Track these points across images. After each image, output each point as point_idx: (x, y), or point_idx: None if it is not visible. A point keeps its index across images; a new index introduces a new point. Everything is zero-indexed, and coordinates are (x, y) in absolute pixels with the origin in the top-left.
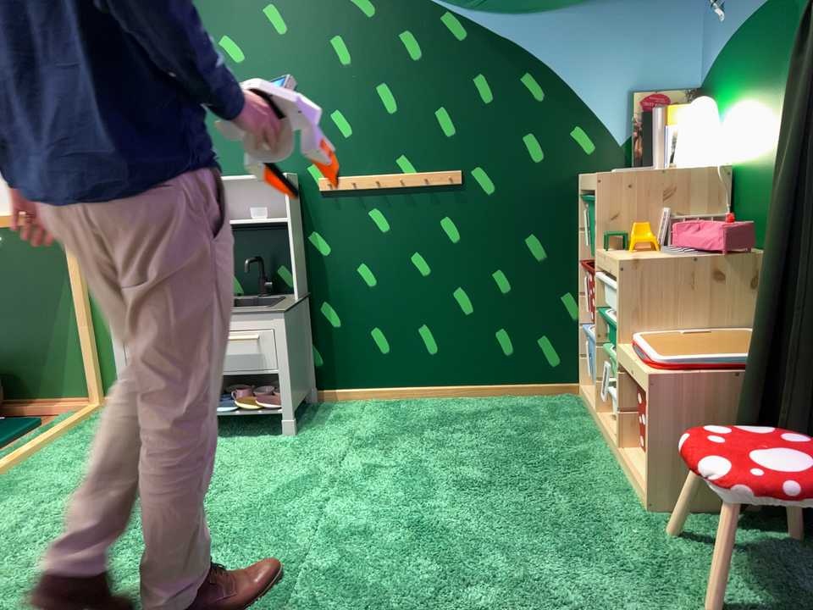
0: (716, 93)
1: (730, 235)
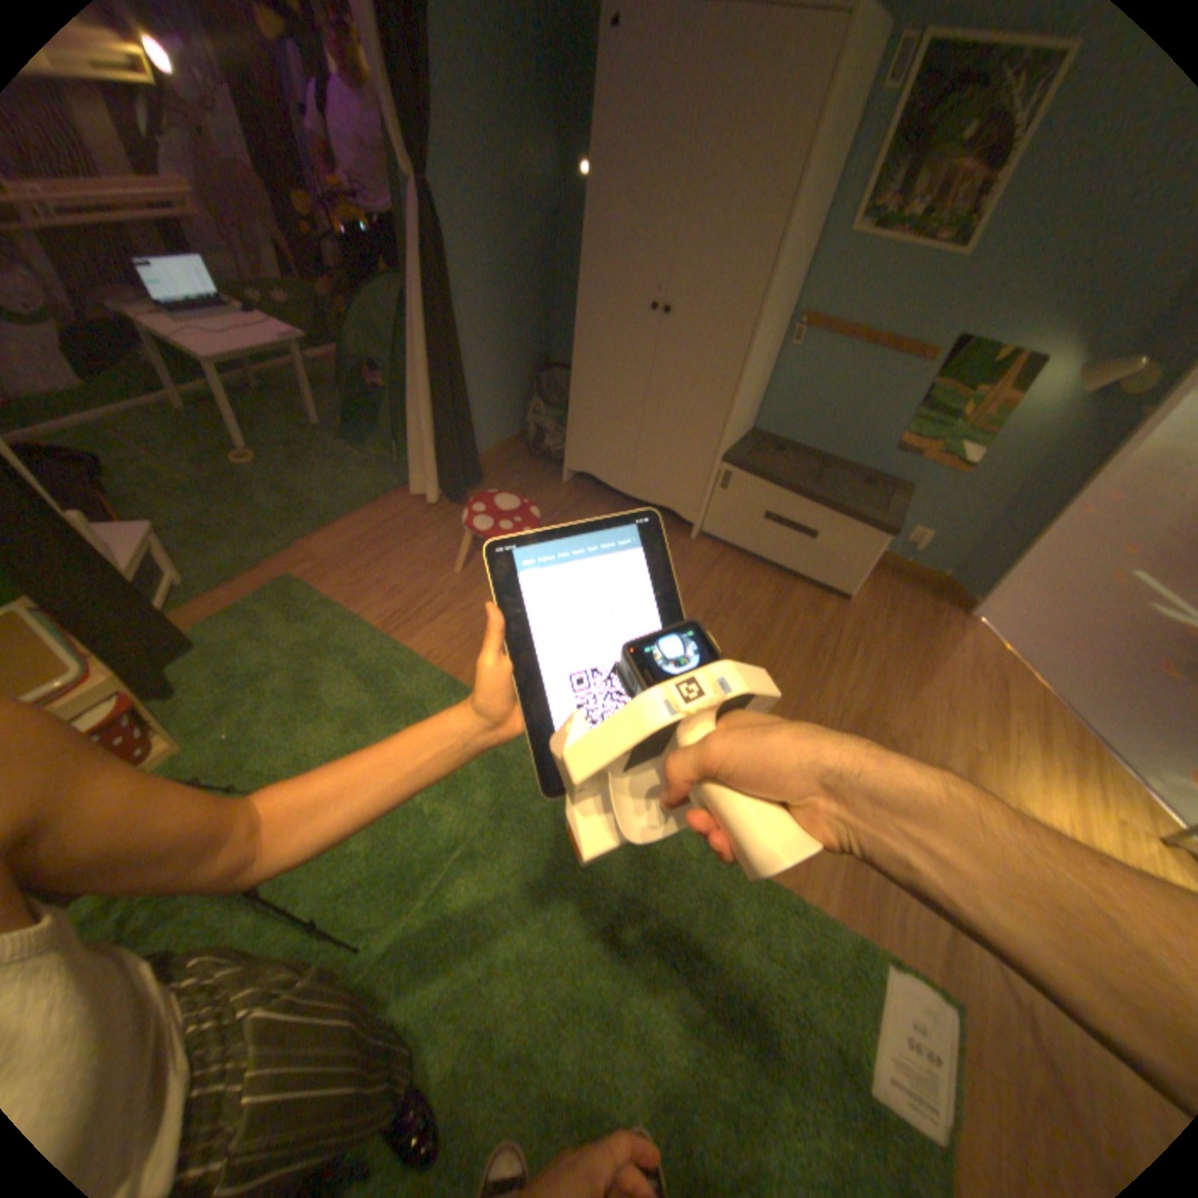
0: None
1: None
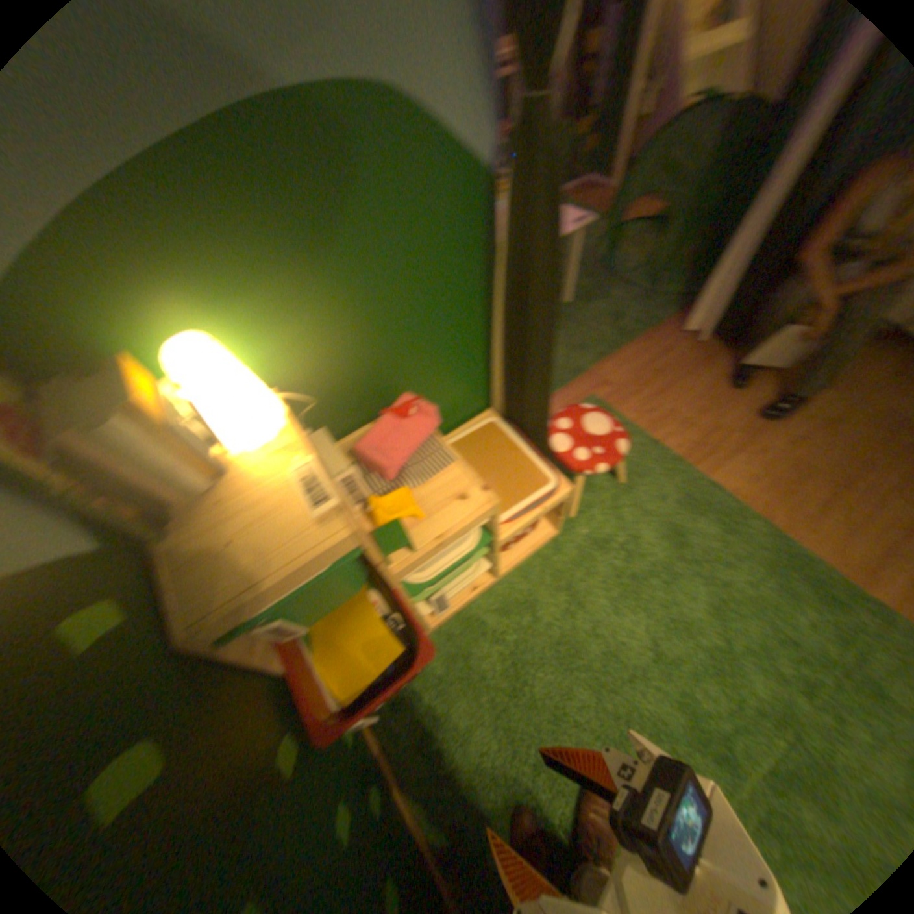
0: (104, 321)
1: (436, 407)
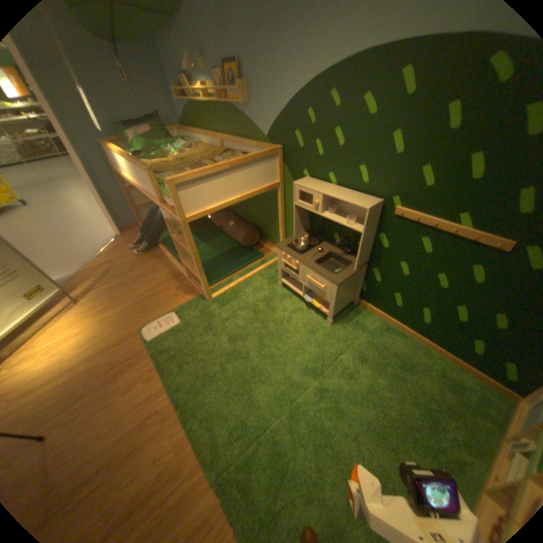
0: None
1: None
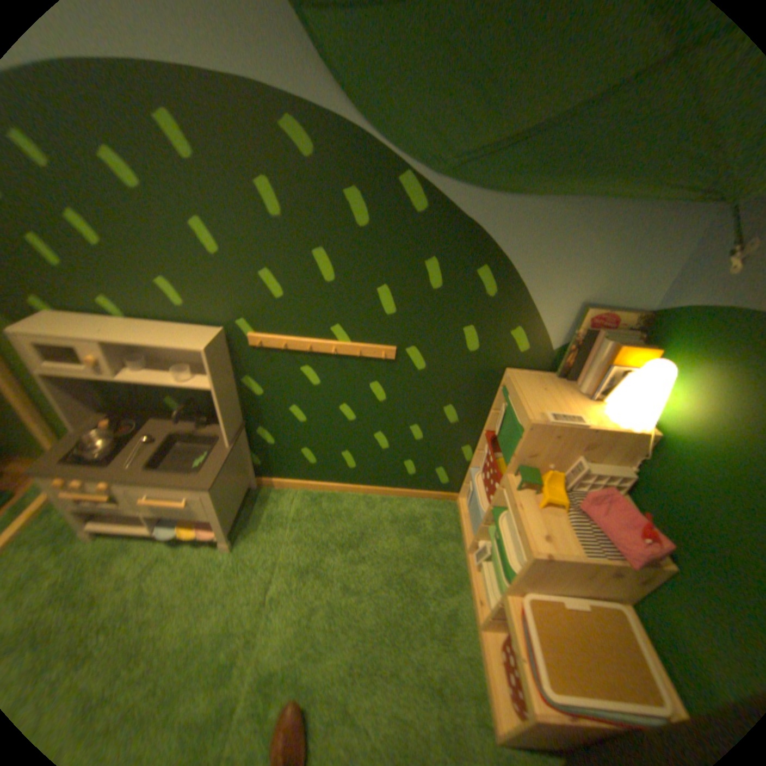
0: (678, 343)
1: (651, 566)
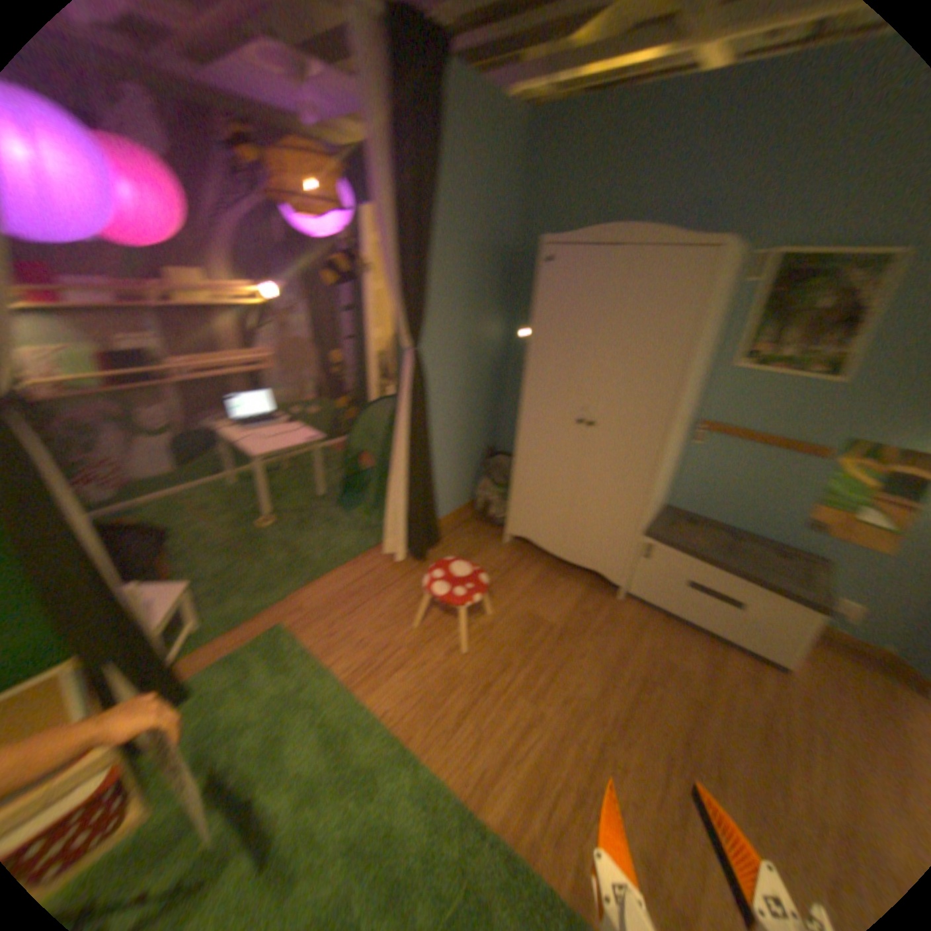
0: None
1: None
